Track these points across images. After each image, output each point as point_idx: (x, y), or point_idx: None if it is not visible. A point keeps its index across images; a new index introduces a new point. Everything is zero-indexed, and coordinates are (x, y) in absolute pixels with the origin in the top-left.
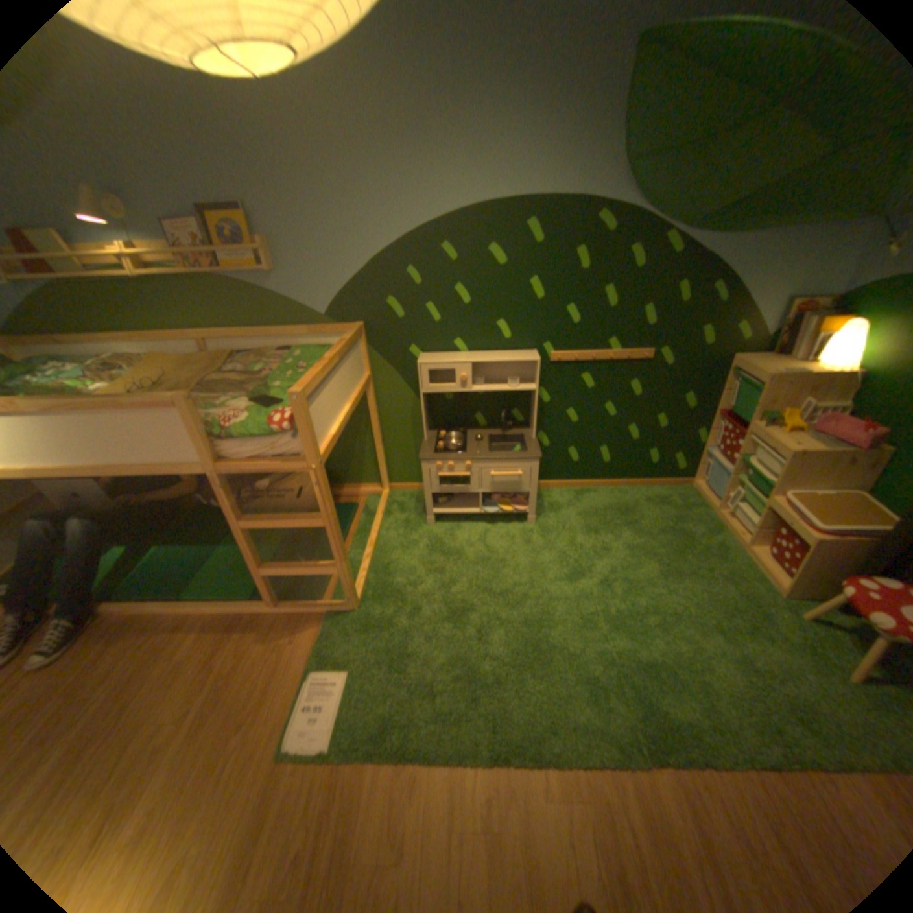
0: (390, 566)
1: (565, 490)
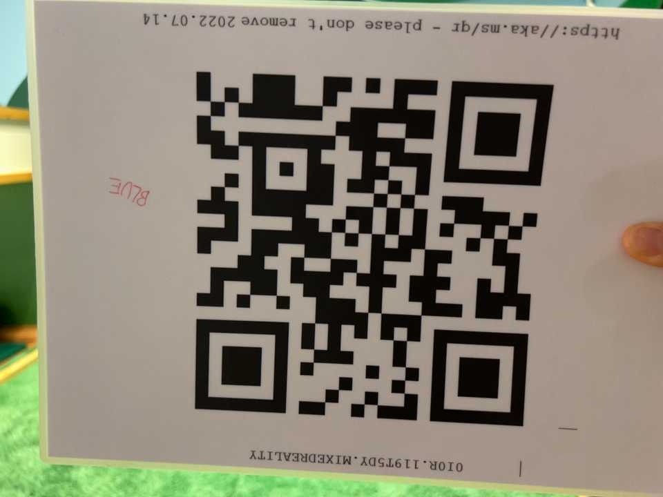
0: (10, 398)
1: None
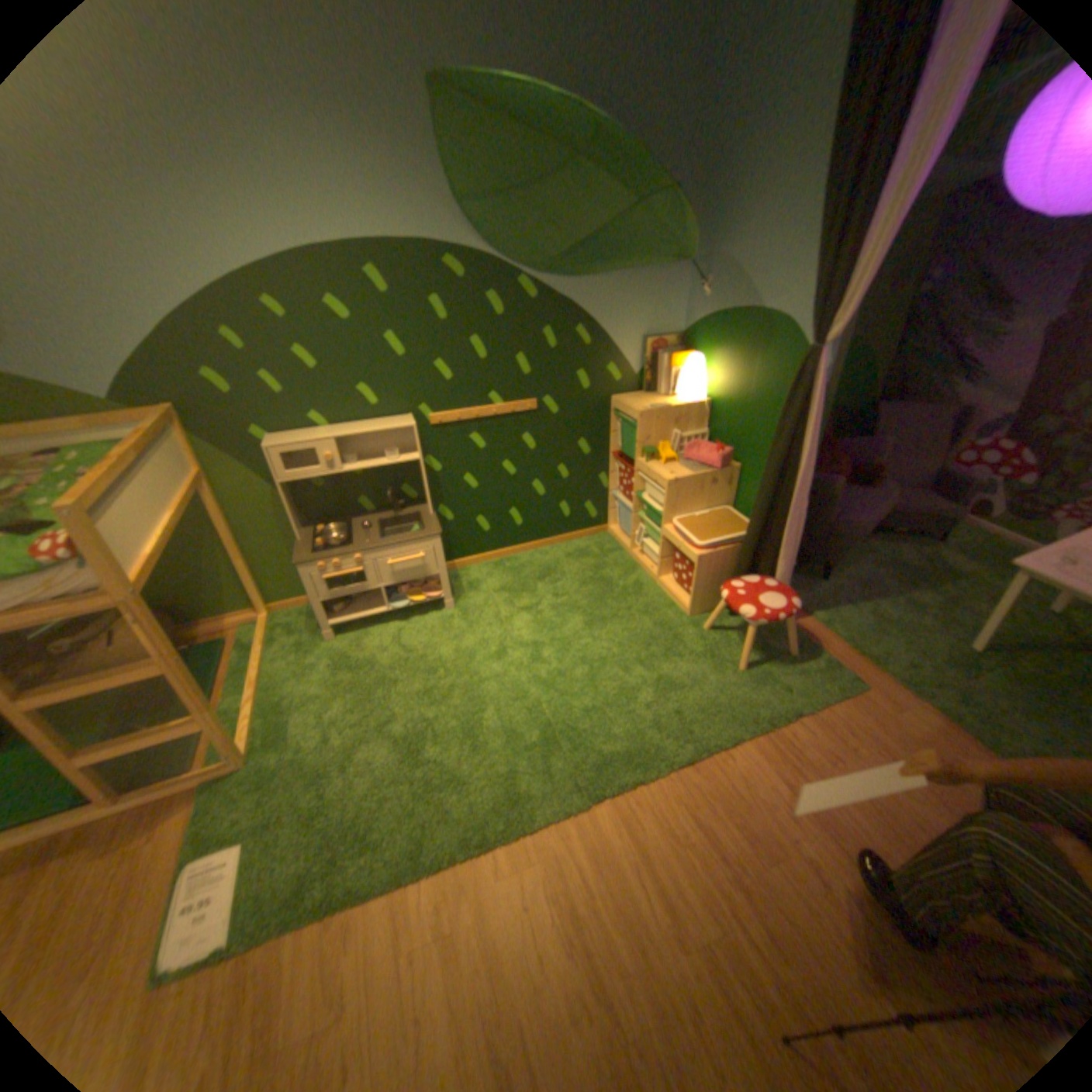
0: (281, 703)
1: (483, 564)
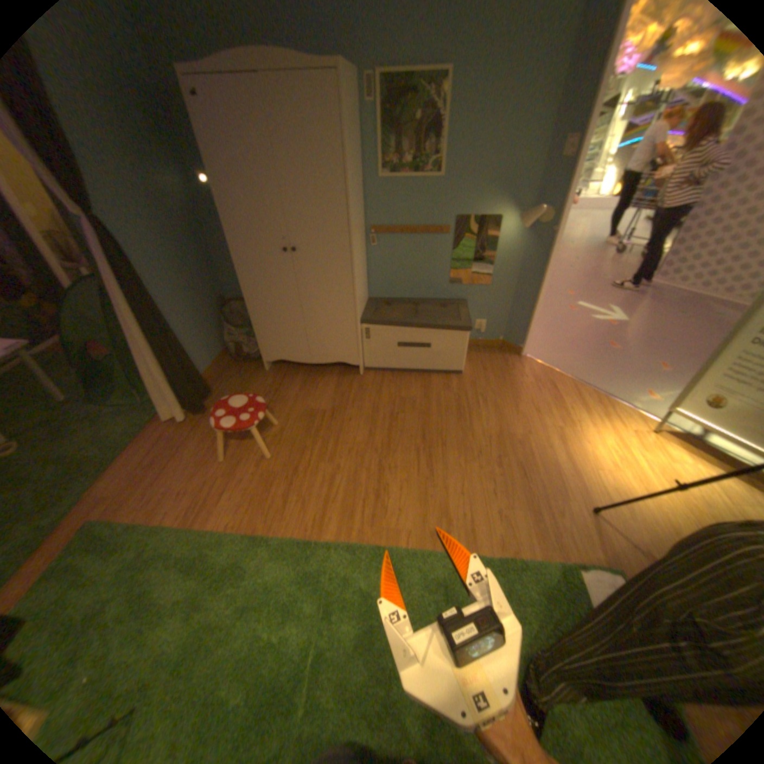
0: None
1: None
